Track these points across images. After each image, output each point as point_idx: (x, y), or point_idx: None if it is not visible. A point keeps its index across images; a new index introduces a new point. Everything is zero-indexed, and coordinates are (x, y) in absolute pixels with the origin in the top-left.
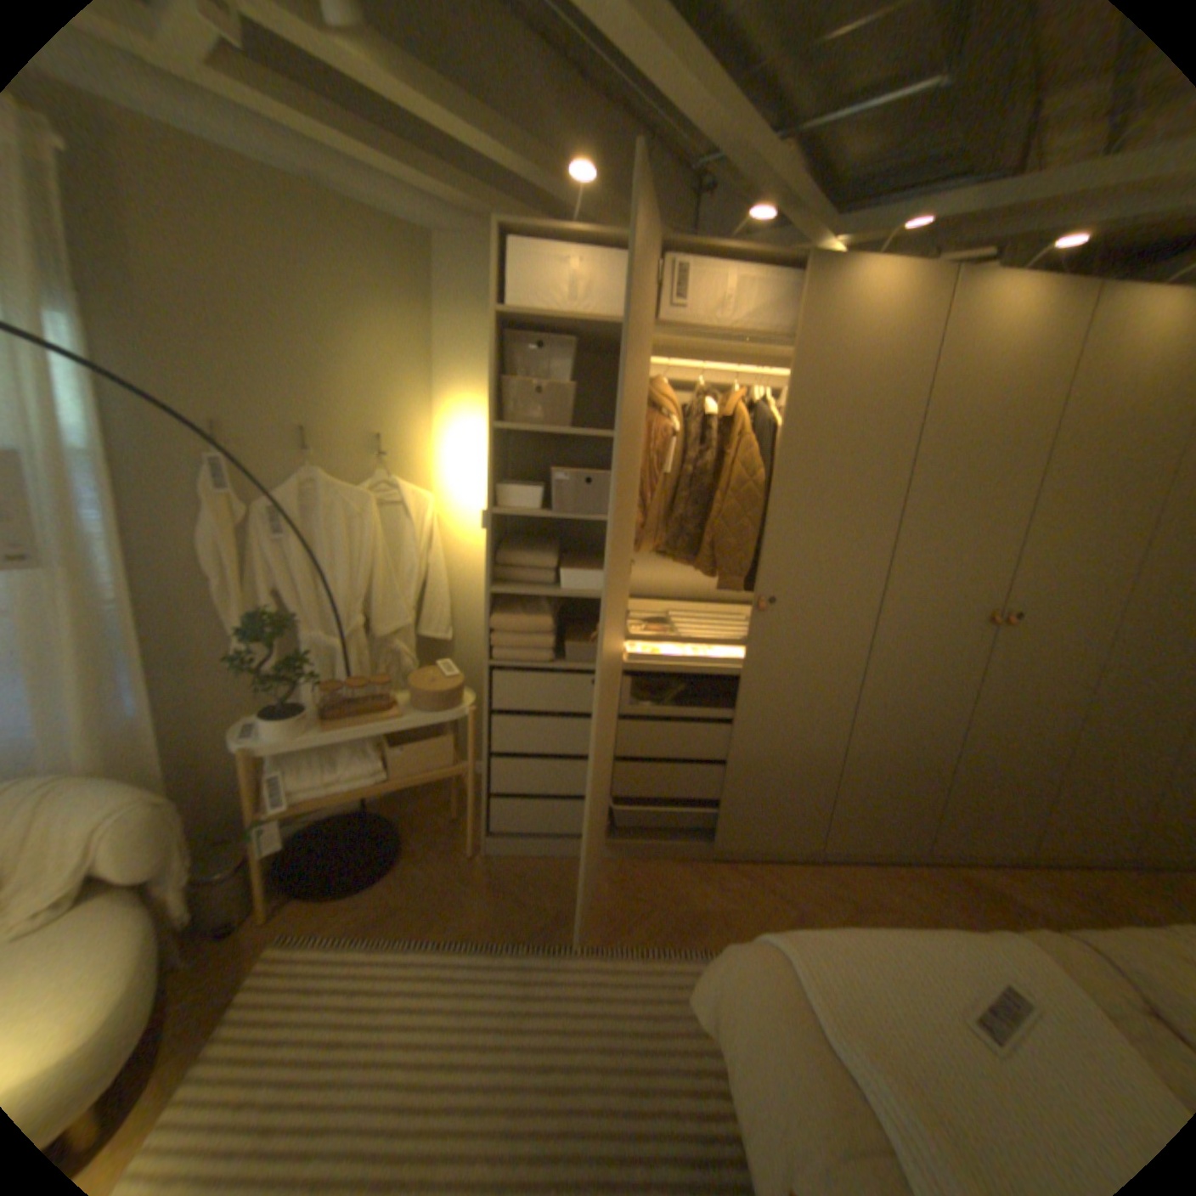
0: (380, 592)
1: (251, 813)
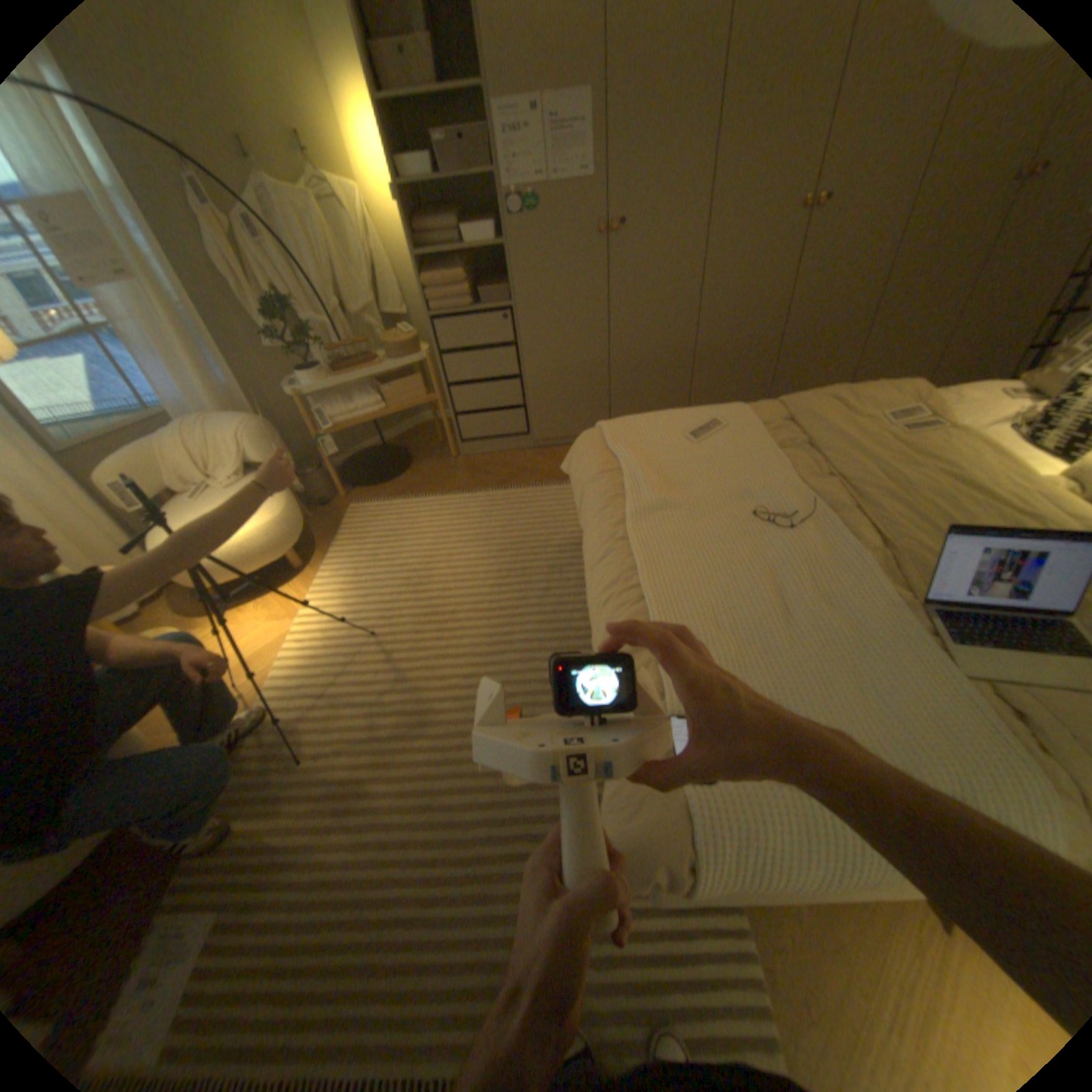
0: (341, 278)
1: (313, 430)
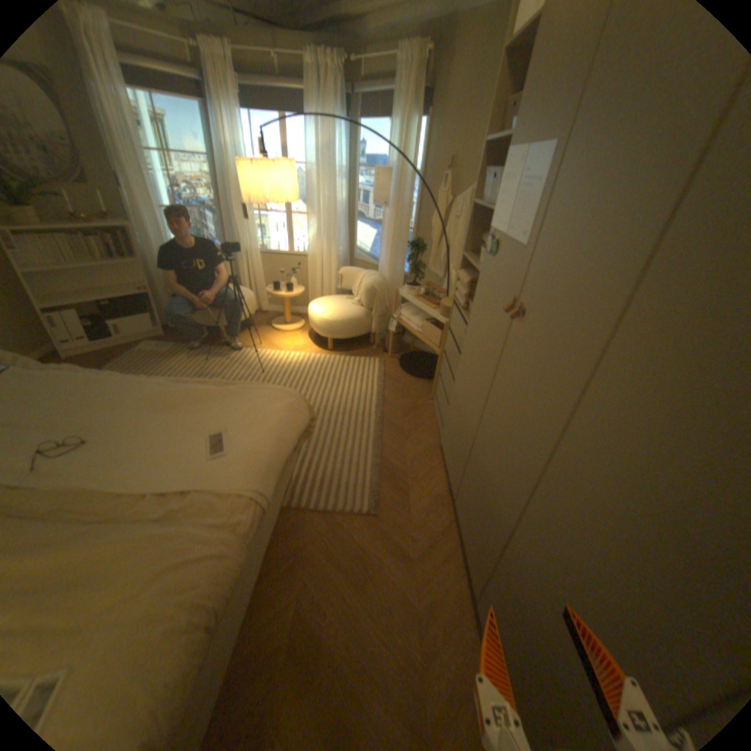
0: None
1: (393, 314)
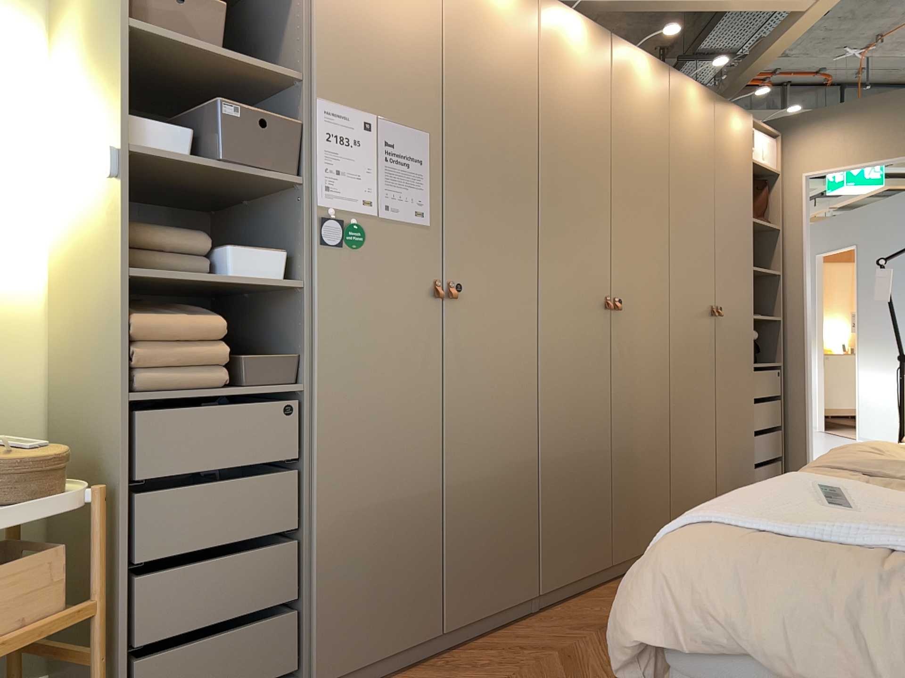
0: None
1: None
